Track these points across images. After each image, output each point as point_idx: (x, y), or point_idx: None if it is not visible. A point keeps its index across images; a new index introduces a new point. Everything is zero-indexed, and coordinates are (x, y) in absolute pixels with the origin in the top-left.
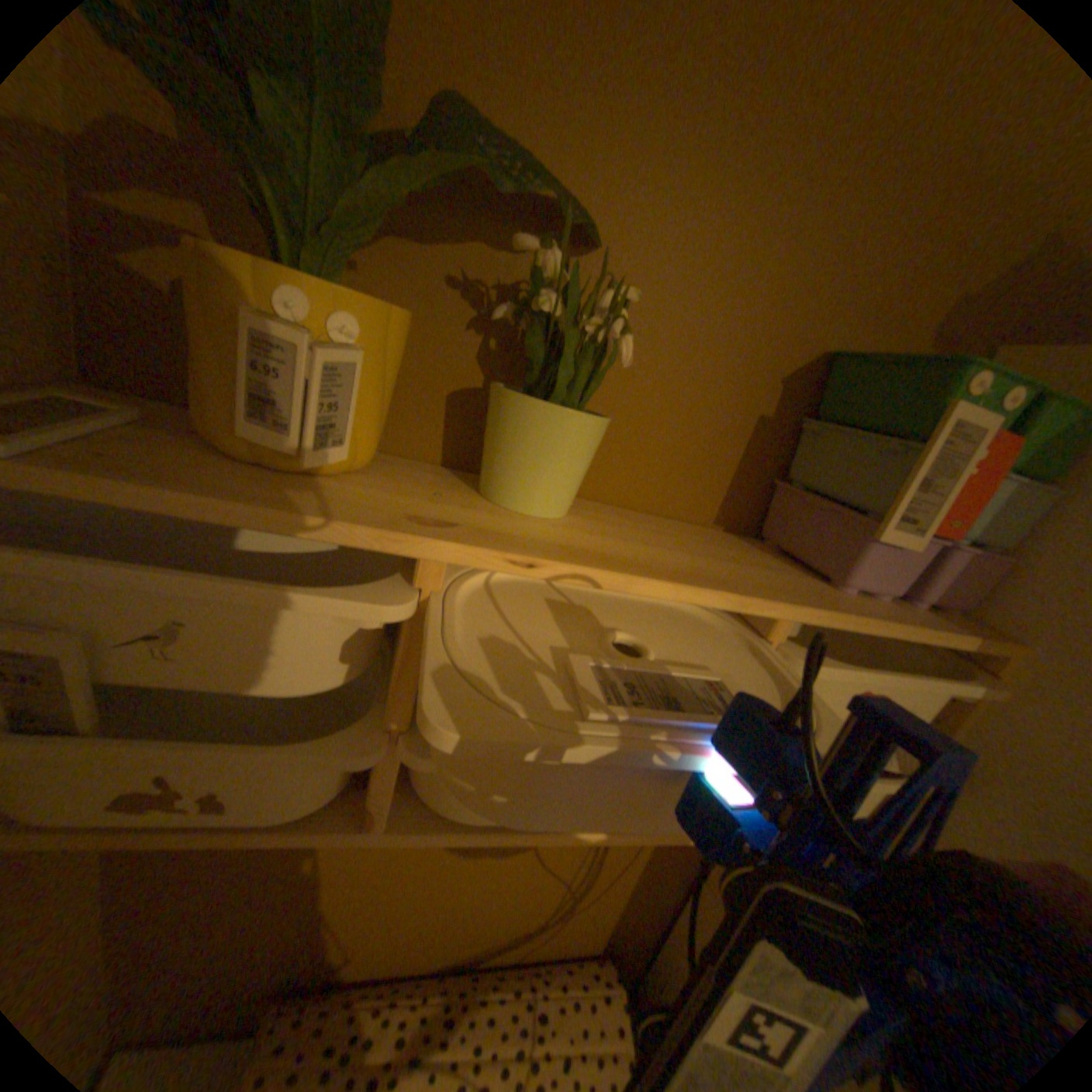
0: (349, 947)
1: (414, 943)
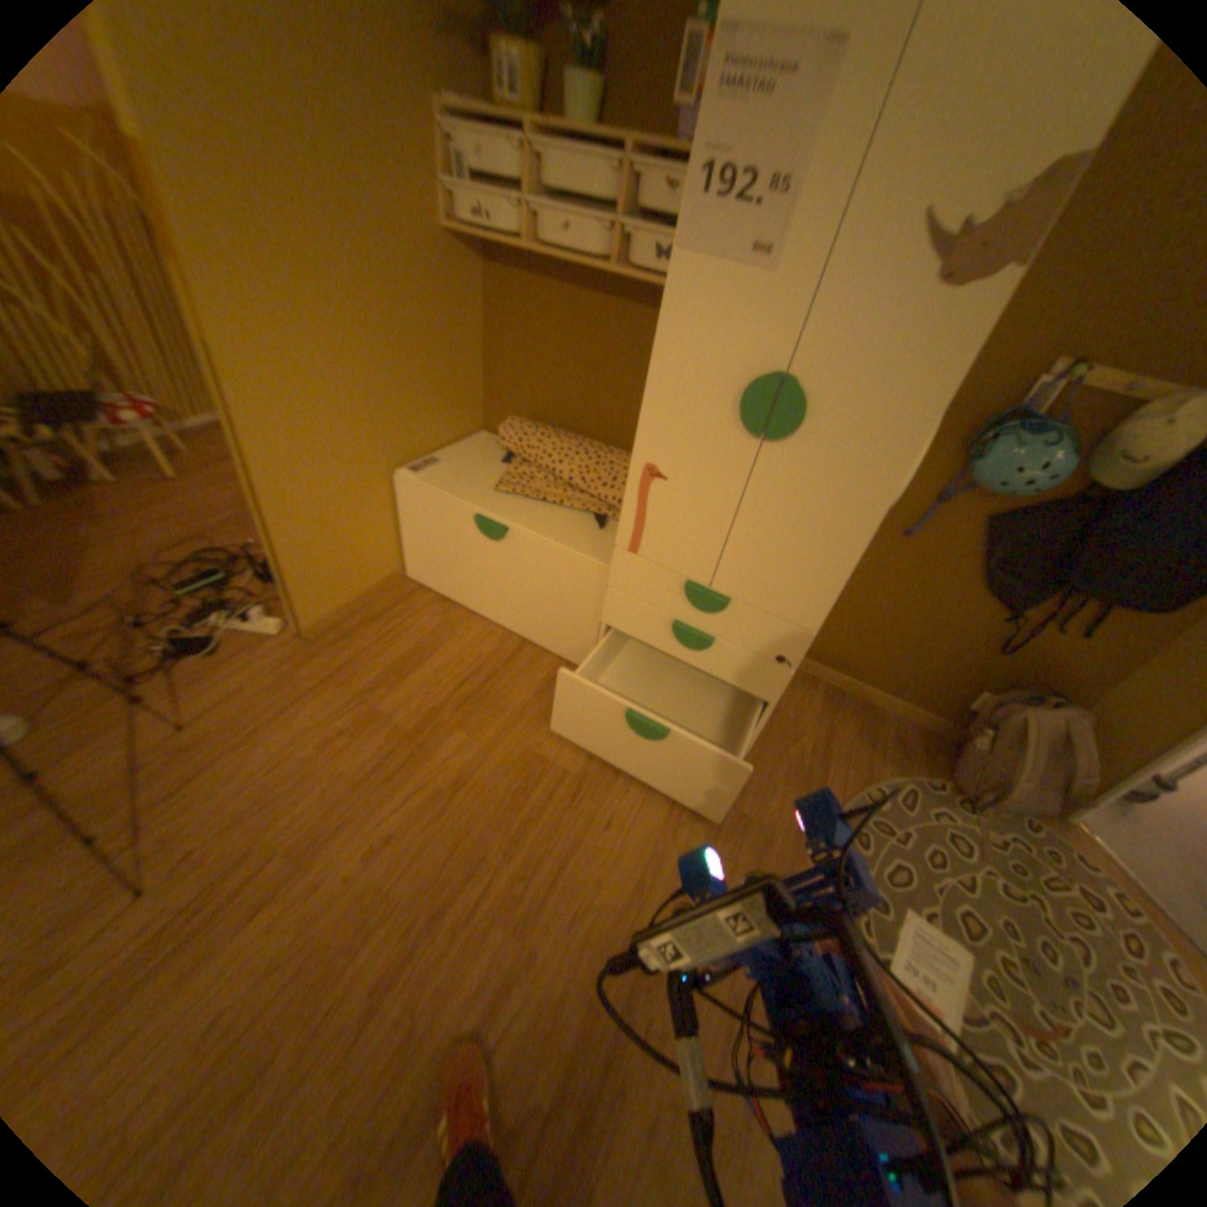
0: (549, 408)
1: (572, 417)
